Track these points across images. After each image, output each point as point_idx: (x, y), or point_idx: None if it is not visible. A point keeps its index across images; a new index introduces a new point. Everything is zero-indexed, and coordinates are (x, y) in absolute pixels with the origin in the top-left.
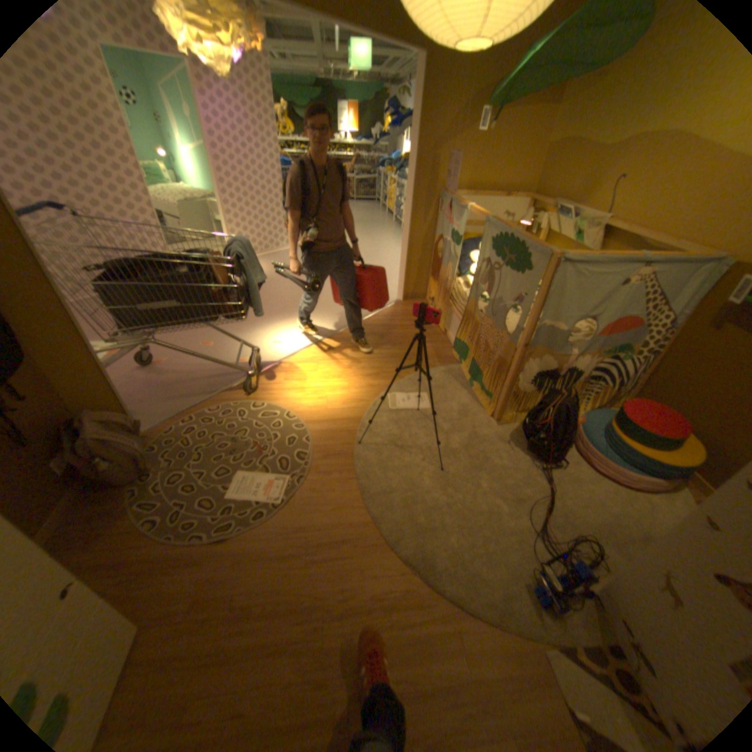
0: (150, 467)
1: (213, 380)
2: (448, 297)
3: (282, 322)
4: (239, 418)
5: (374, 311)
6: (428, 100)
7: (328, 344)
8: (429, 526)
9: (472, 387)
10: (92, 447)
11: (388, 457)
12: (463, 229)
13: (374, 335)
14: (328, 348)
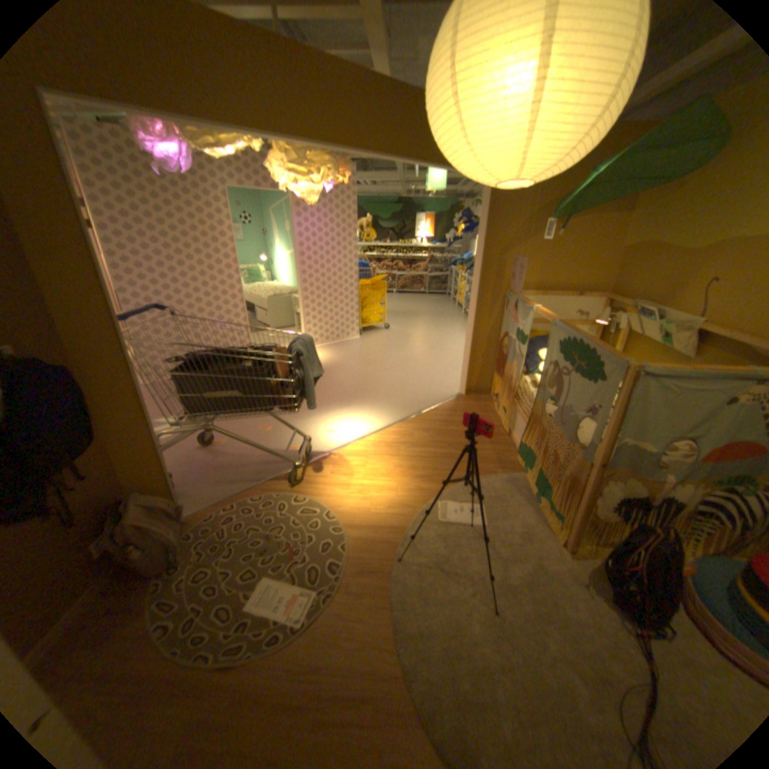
0: (180, 559)
1: (262, 467)
2: (514, 396)
3: (340, 410)
4: (278, 512)
5: (434, 404)
6: (494, 213)
7: (381, 437)
8: (475, 699)
9: (540, 503)
10: (129, 534)
11: (431, 585)
12: (529, 329)
13: (431, 431)
14: (381, 441)
